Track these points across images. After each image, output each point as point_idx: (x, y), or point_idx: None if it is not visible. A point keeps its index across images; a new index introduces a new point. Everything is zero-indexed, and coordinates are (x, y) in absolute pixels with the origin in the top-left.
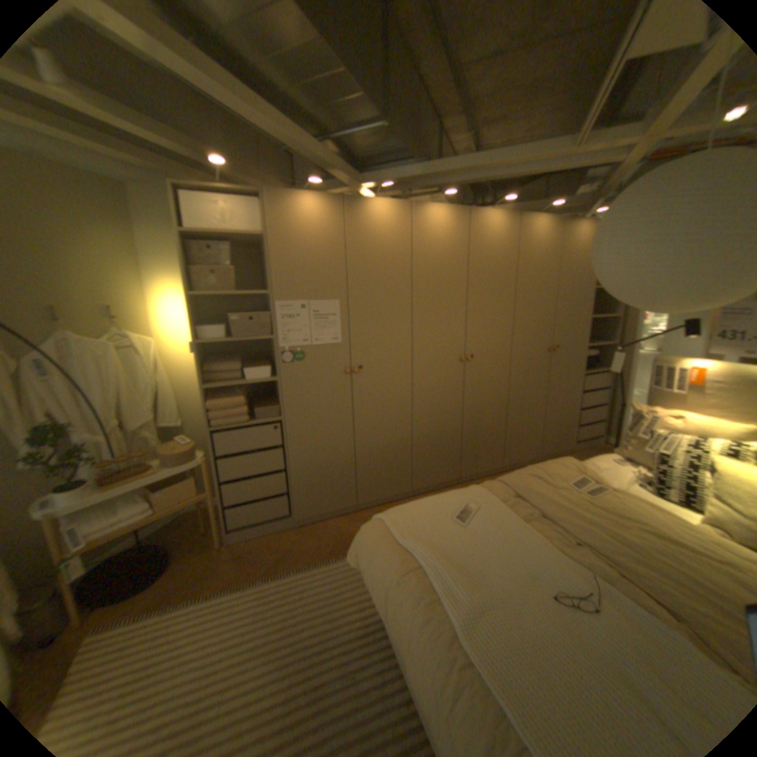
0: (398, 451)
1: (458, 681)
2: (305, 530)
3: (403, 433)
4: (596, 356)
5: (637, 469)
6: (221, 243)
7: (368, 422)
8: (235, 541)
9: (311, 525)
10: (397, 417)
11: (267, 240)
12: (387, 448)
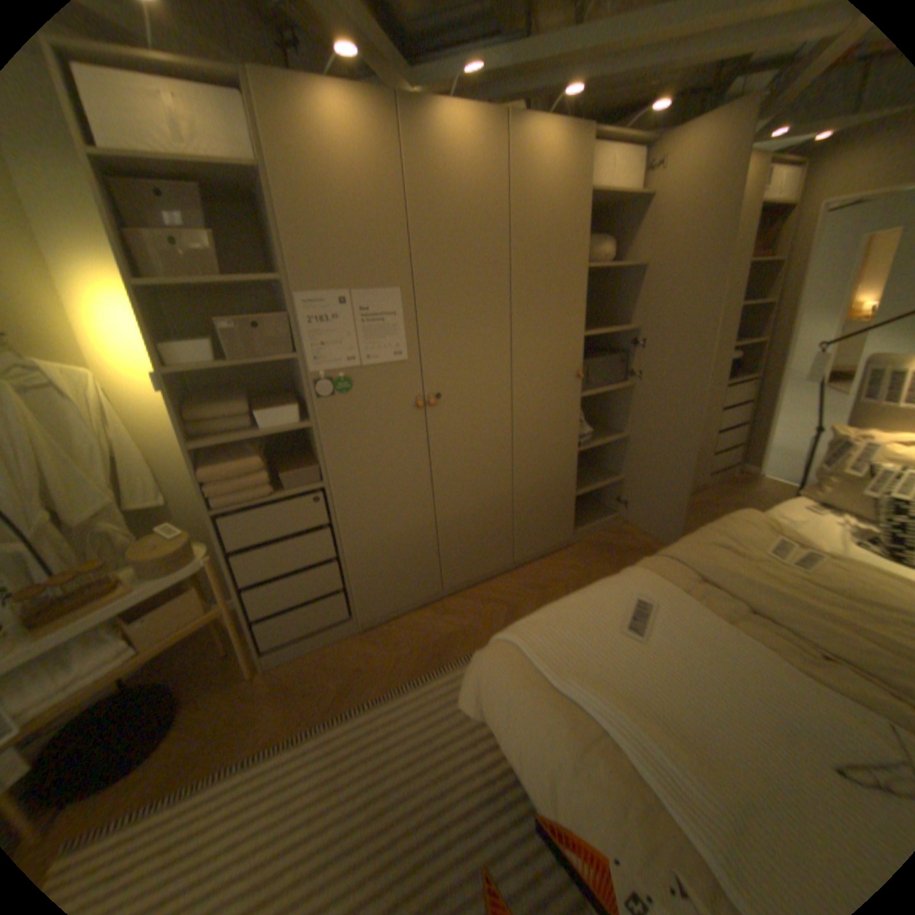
0: (493, 512)
1: None
2: (373, 633)
3: (500, 487)
4: (738, 358)
5: (839, 517)
6: (180, 188)
7: (452, 476)
8: (272, 663)
9: (380, 624)
10: (492, 465)
11: (265, 177)
12: (478, 509)
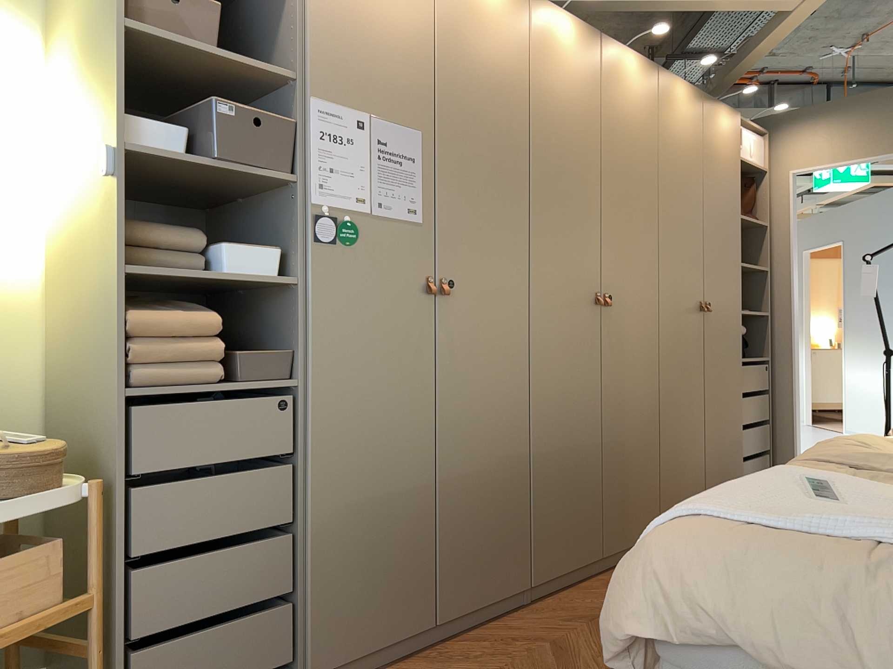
0: (510, 485)
1: None
2: None
3: (519, 443)
4: (745, 333)
5: None
6: None
7: (462, 409)
8: None
9: None
10: (510, 404)
11: None
12: (492, 476)
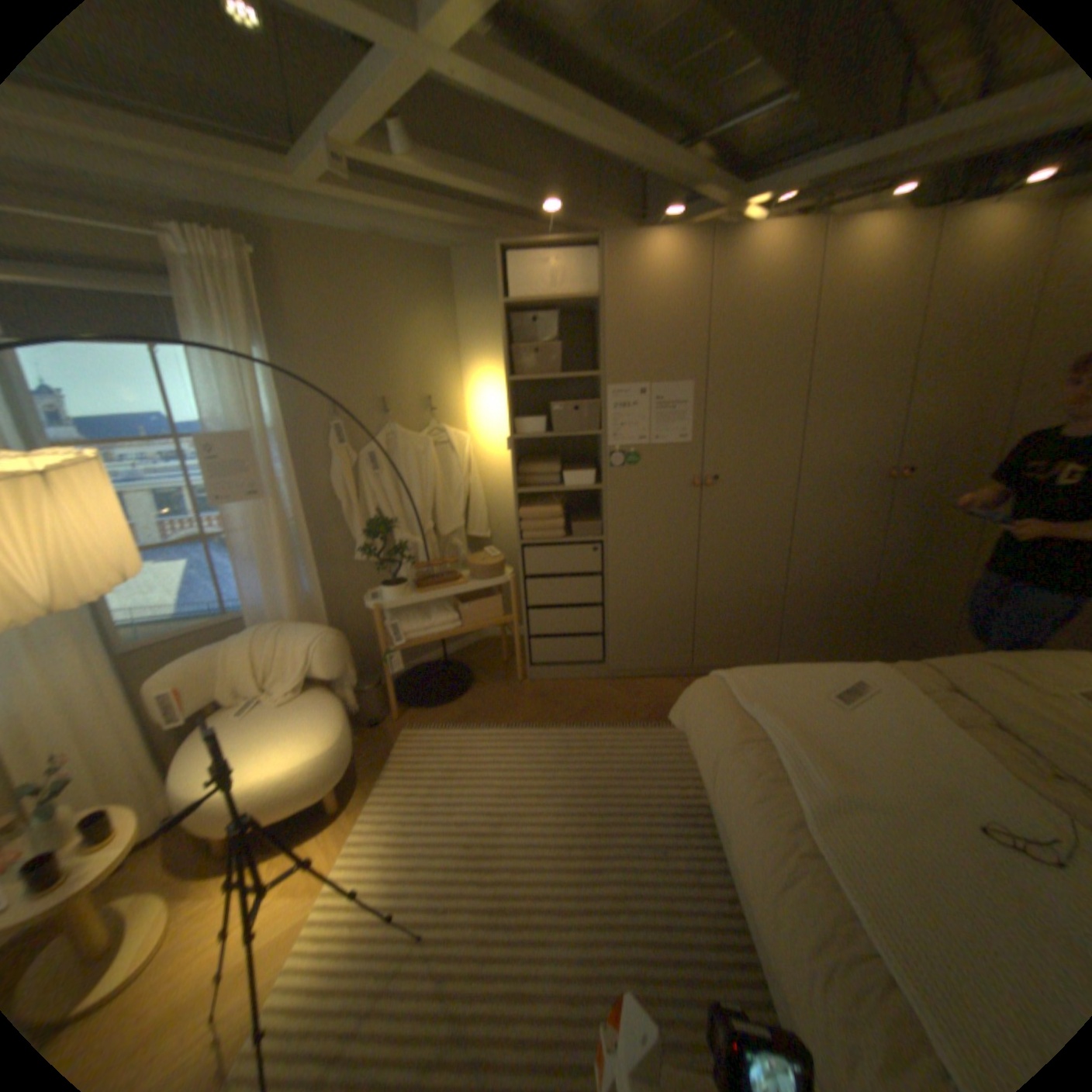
0: (760, 603)
1: (797, 866)
2: (620, 682)
3: (772, 579)
4: None
5: None
6: (546, 312)
7: (719, 555)
8: (538, 676)
9: (628, 678)
10: (765, 554)
11: (602, 303)
12: (743, 596)
